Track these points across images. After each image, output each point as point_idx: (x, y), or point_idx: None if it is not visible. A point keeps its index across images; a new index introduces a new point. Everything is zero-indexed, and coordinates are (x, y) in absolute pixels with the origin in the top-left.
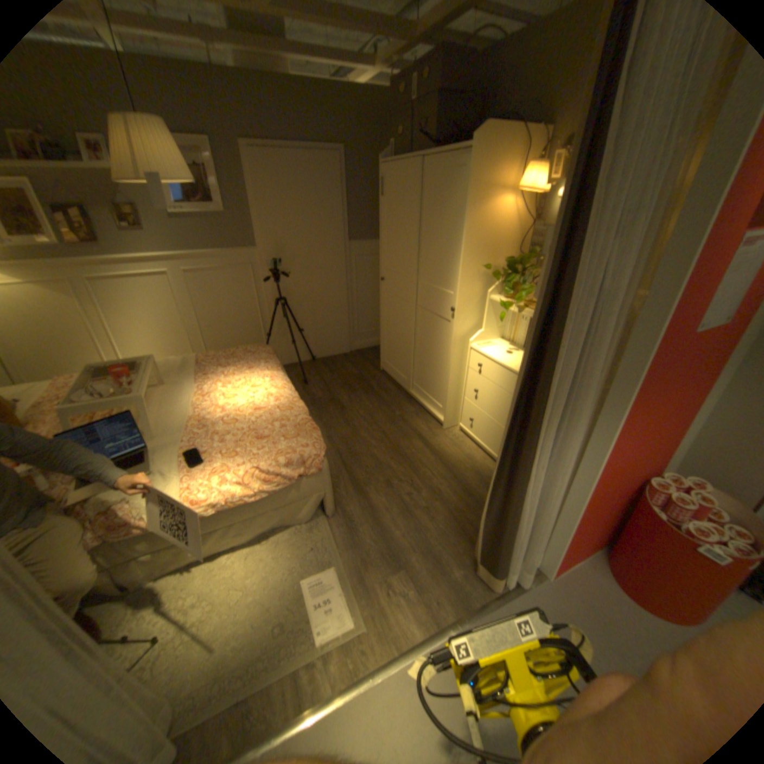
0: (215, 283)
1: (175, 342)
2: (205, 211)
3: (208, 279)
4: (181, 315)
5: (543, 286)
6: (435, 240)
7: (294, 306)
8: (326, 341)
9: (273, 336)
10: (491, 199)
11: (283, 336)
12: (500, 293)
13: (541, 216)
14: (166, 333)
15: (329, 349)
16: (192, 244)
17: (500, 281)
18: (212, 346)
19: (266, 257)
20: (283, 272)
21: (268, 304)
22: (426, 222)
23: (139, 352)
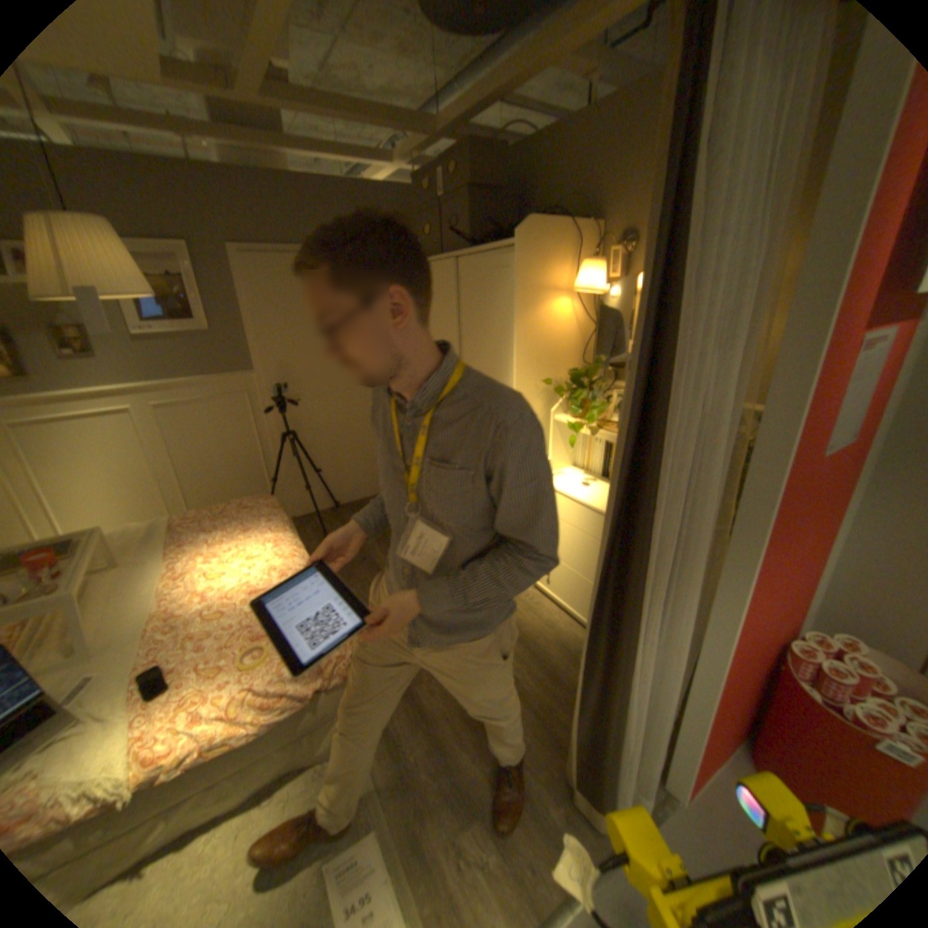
0: (199, 419)
1: (142, 499)
2: (183, 329)
3: (188, 413)
4: (151, 463)
5: (632, 414)
6: (480, 352)
7: (307, 440)
8: (353, 481)
9: (281, 481)
10: (543, 303)
11: (295, 479)
12: (565, 411)
13: (602, 320)
14: (128, 488)
15: (357, 490)
16: (166, 371)
17: (564, 398)
18: (195, 500)
19: (268, 382)
20: (291, 399)
21: (272, 440)
22: (467, 332)
23: (88, 519)
